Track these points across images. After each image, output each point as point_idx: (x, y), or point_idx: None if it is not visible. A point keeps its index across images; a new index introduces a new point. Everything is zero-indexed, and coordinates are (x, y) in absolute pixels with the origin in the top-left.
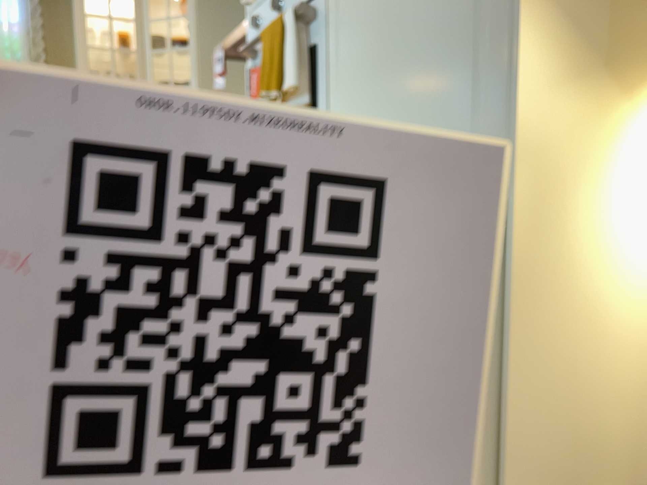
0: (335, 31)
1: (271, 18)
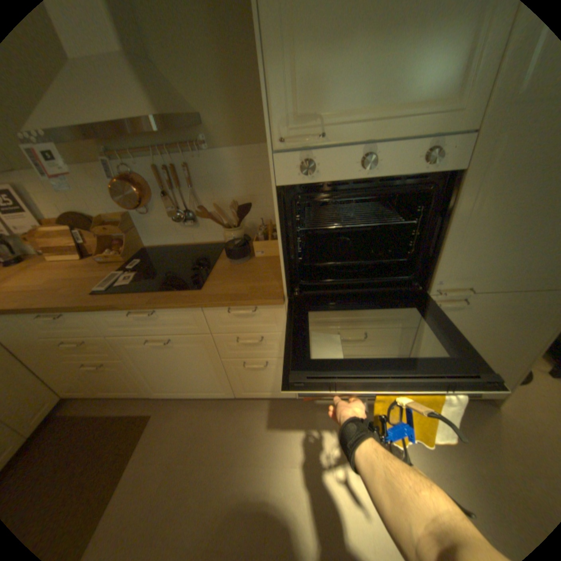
0: (465, 205)
1: (339, 169)
